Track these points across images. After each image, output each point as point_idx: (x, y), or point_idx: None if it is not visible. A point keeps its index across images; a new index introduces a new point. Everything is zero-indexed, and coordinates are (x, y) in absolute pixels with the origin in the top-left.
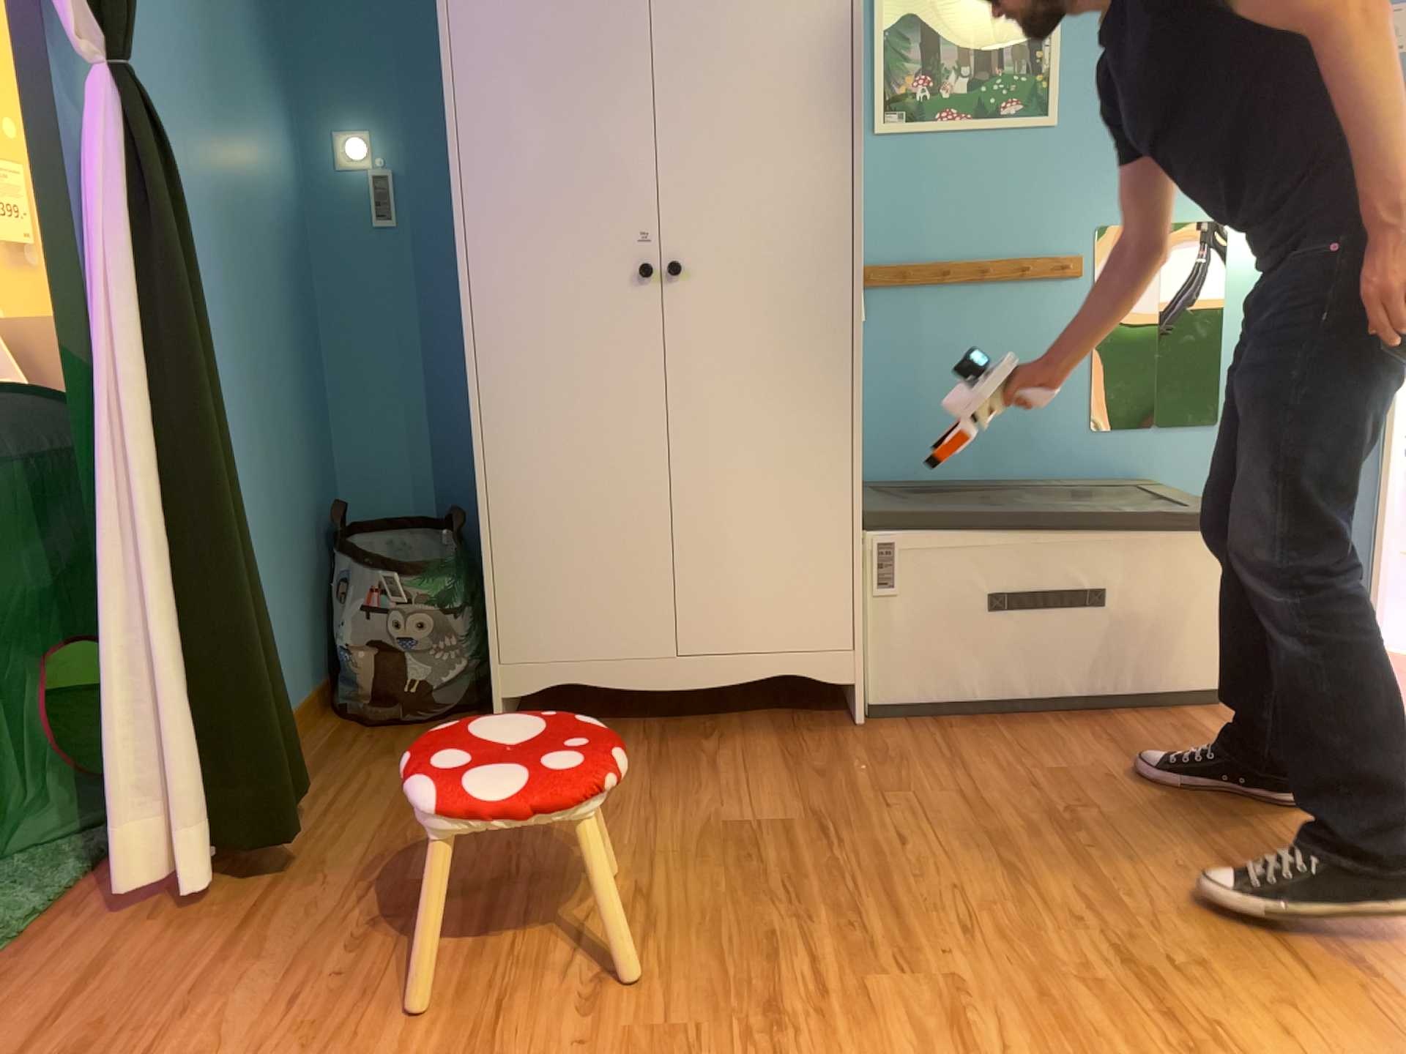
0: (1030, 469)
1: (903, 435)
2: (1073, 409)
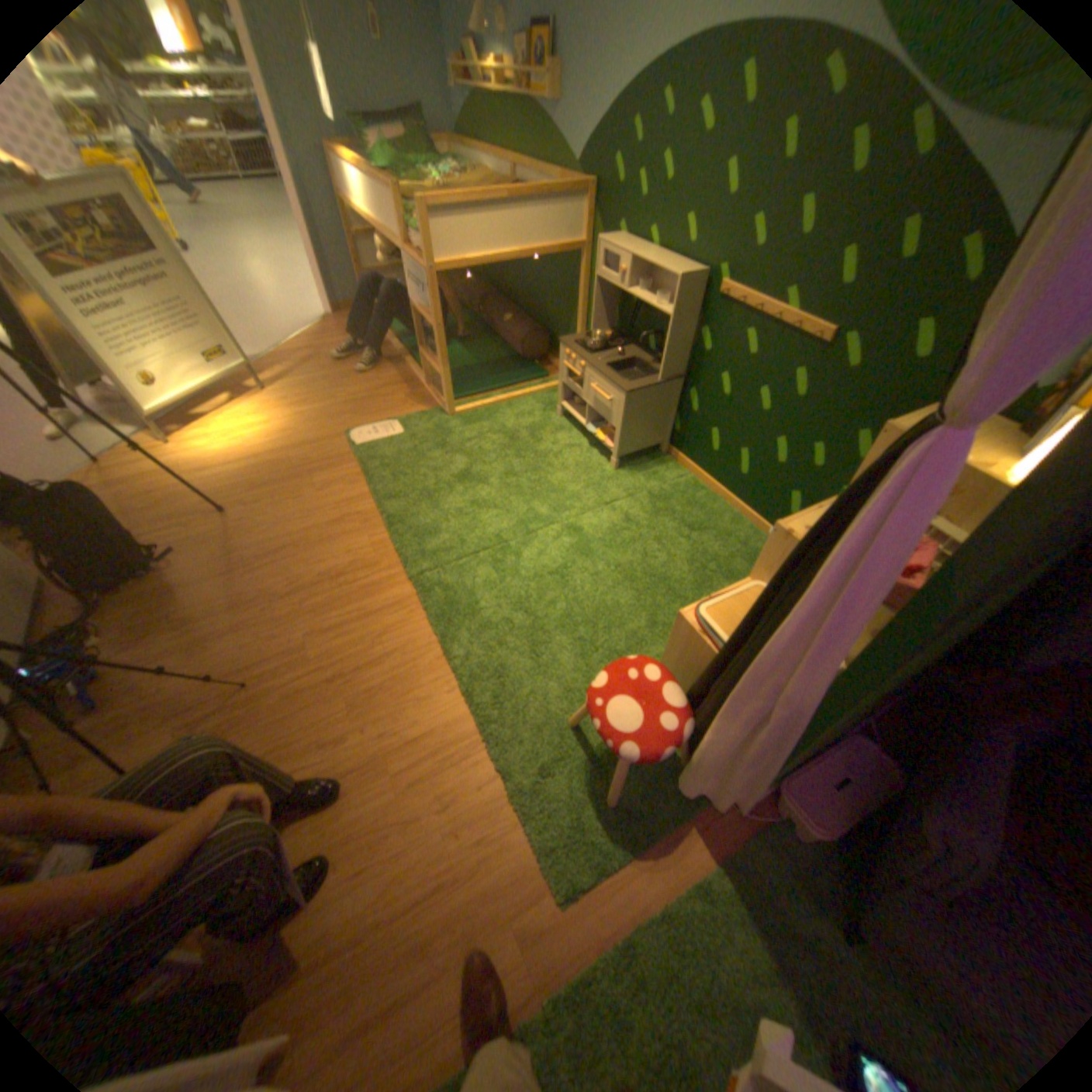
0: None
1: None
2: None
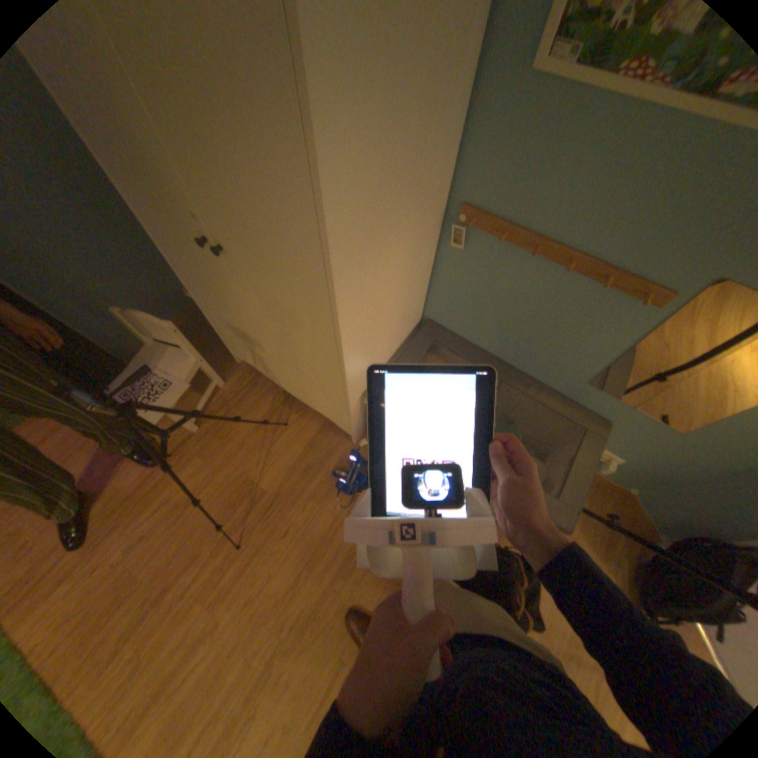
0: (536, 376)
1: (469, 321)
2: (586, 370)
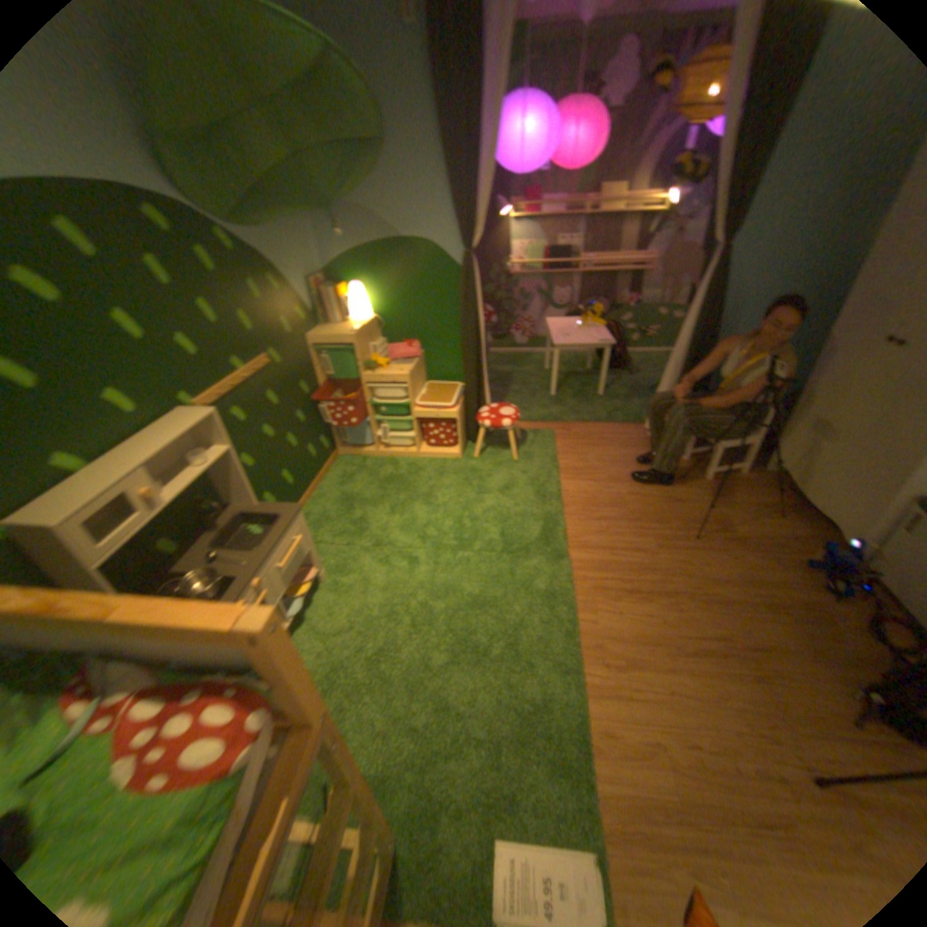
0: None
1: None
2: None
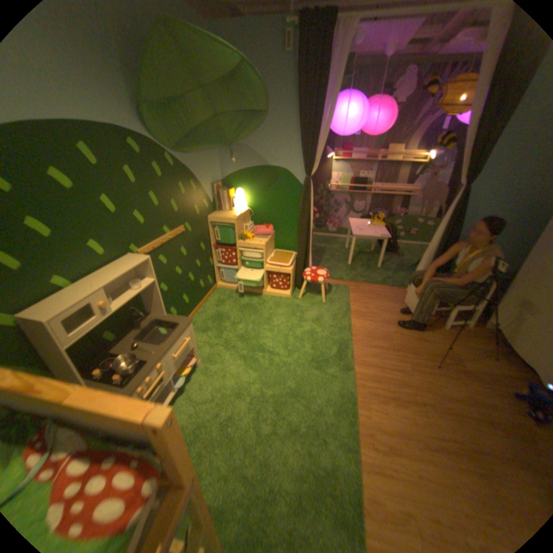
0: None
1: None
2: None
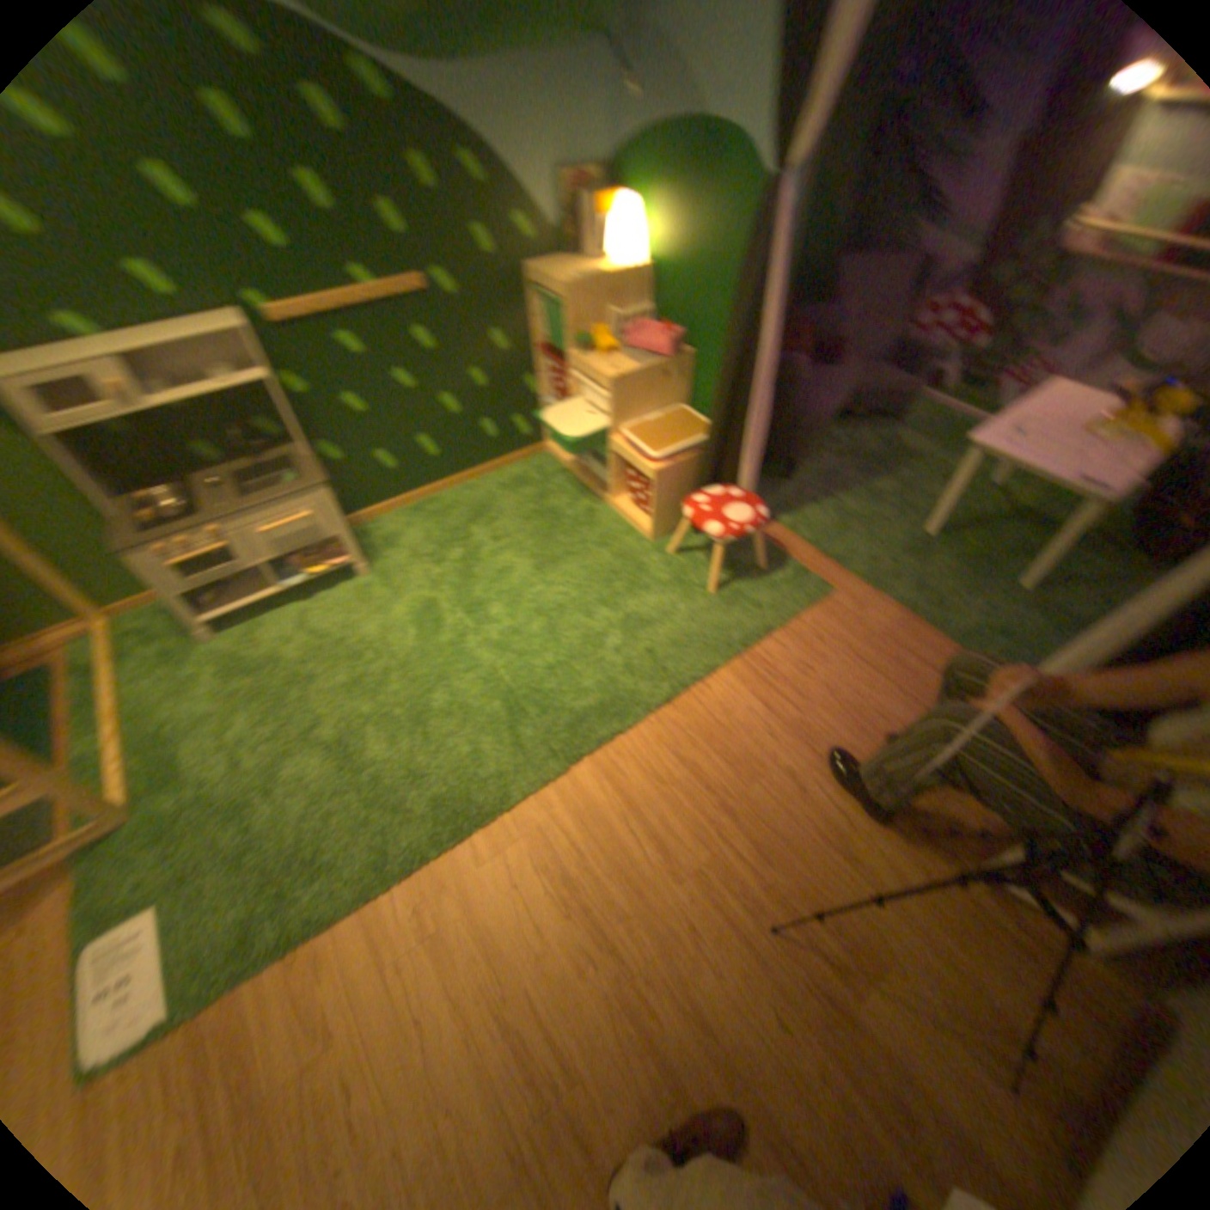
0: None
1: None
2: None
